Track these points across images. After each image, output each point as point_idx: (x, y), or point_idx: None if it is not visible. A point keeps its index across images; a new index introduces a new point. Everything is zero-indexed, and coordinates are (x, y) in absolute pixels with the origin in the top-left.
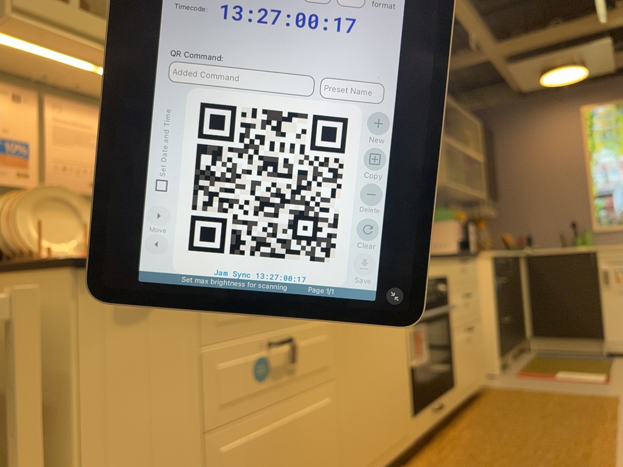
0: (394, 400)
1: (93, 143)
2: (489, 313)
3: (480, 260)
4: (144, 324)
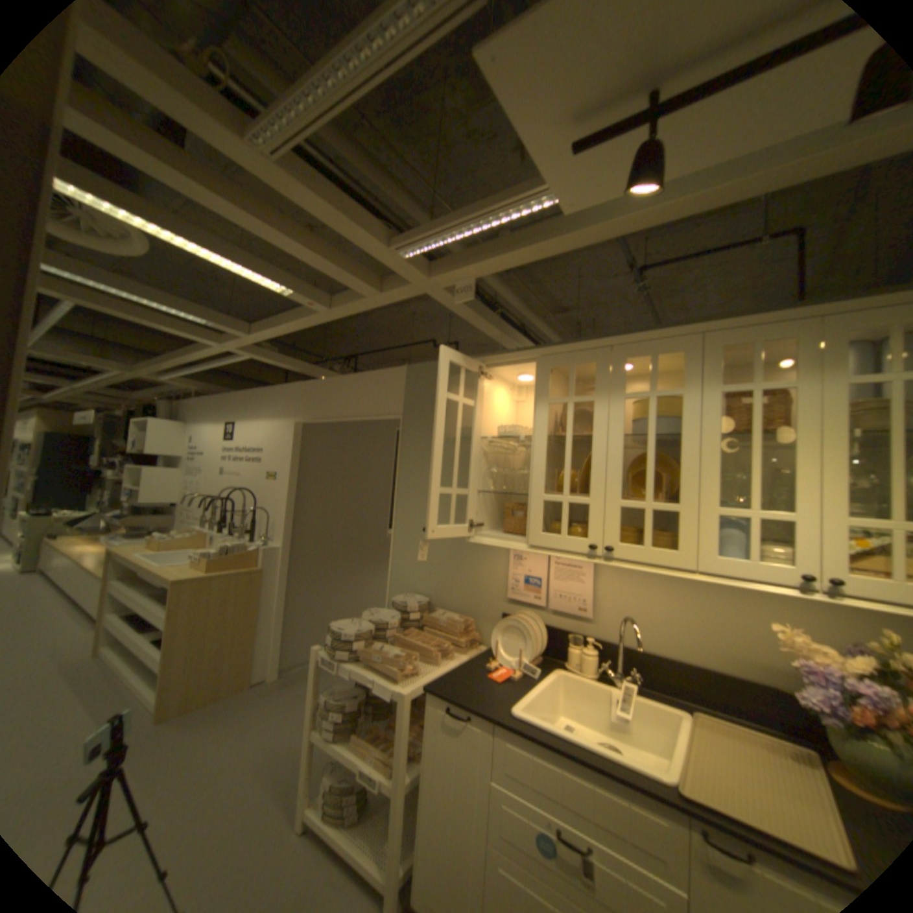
0: None
1: (582, 581)
2: None
3: None
4: (458, 742)
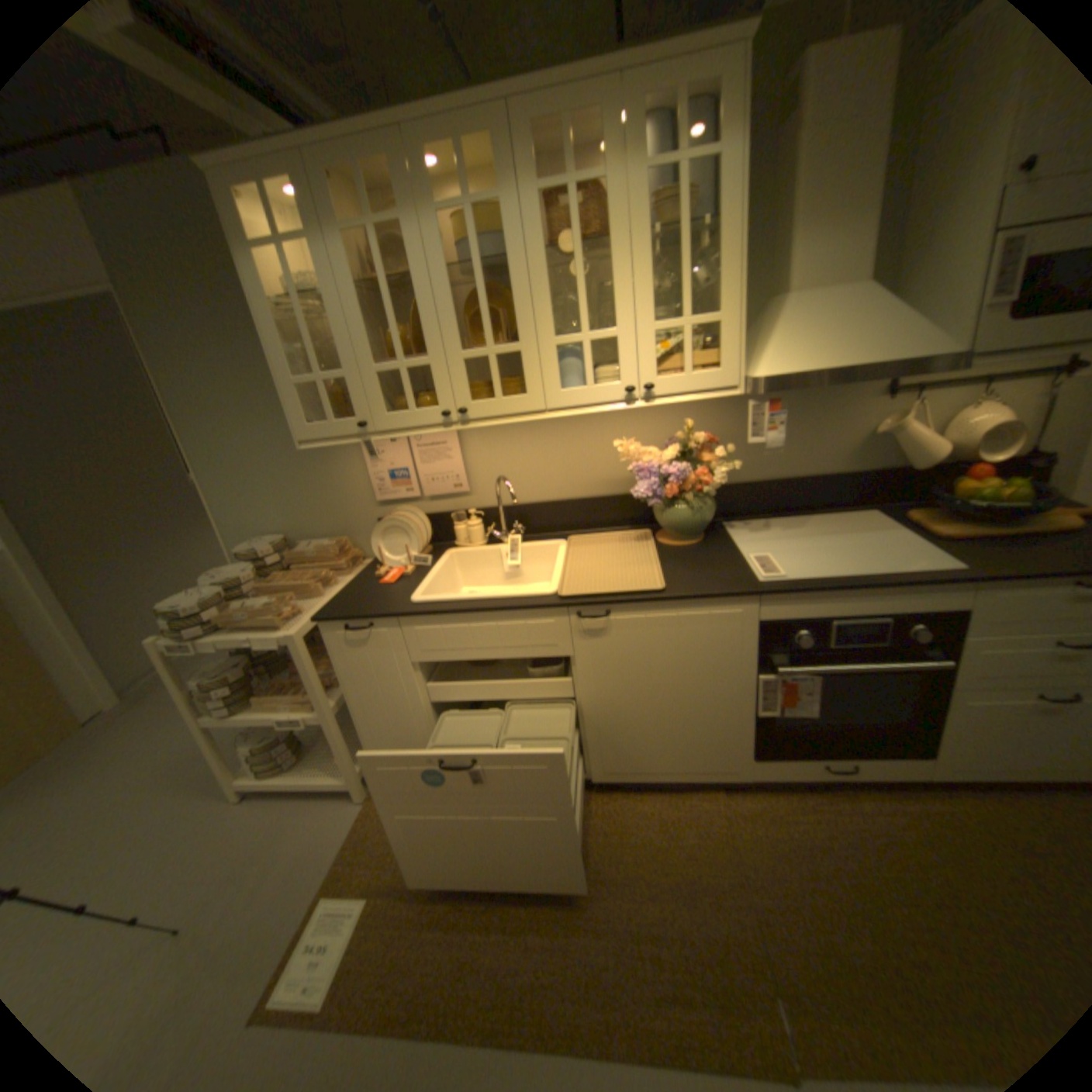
0: (704, 739)
1: (451, 456)
2: None
3: None
4: (369, 649)
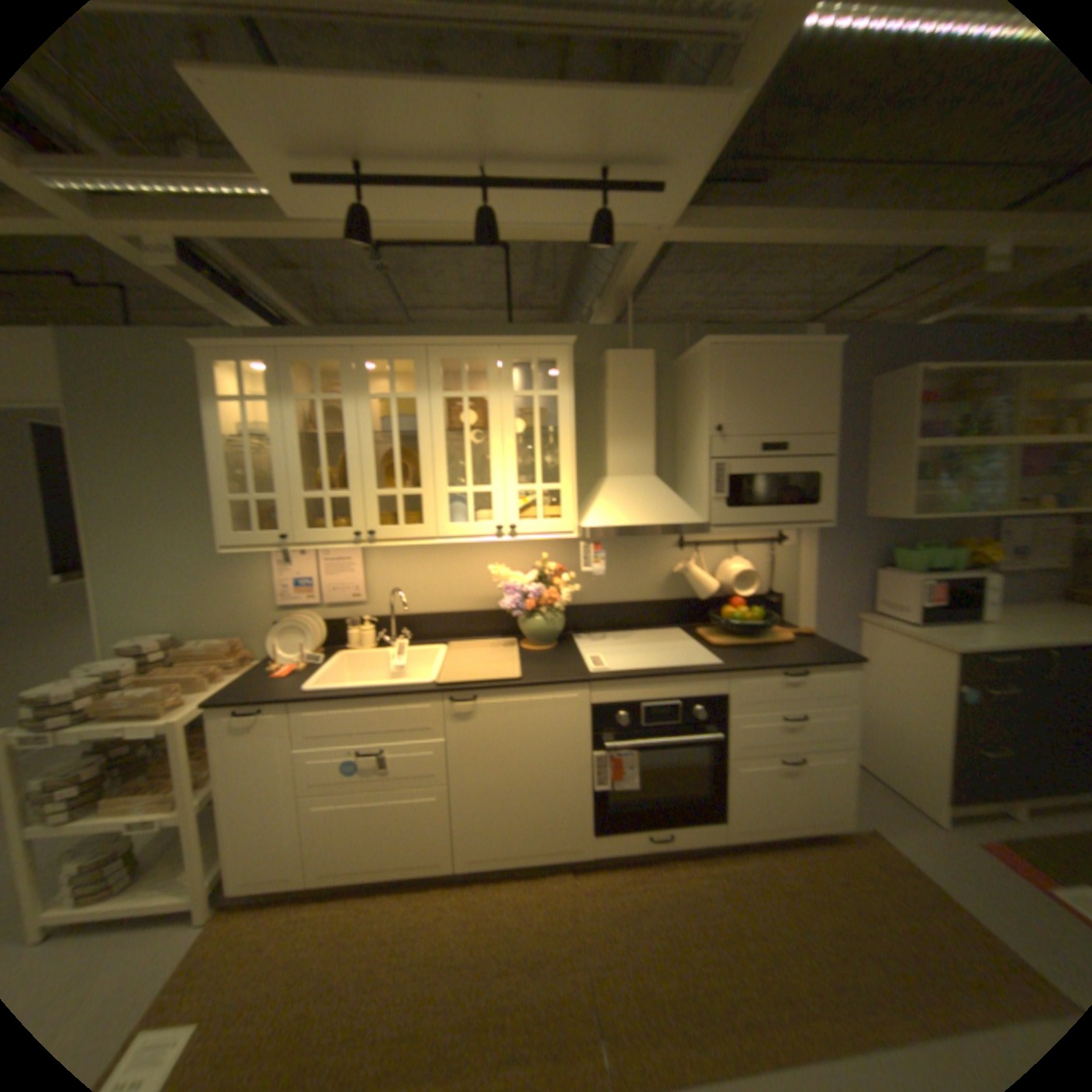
0: (551, 815)
1: (351, 569)
2: (942, 734)
3: (941, 651)
4: (249, 735)
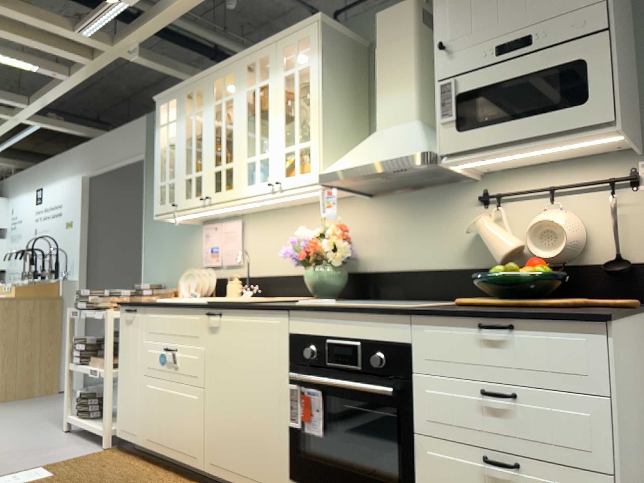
0: (260, 441)
1: (235, 239)
2: None
3: None
4: (131, 326)
